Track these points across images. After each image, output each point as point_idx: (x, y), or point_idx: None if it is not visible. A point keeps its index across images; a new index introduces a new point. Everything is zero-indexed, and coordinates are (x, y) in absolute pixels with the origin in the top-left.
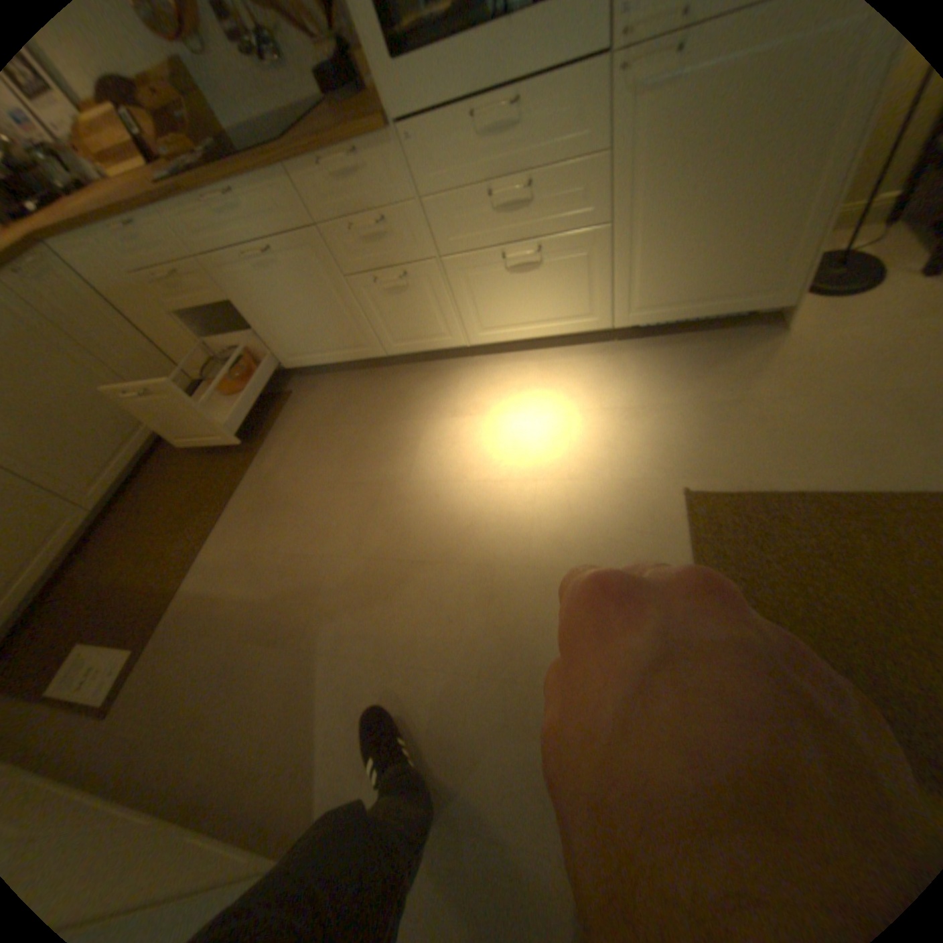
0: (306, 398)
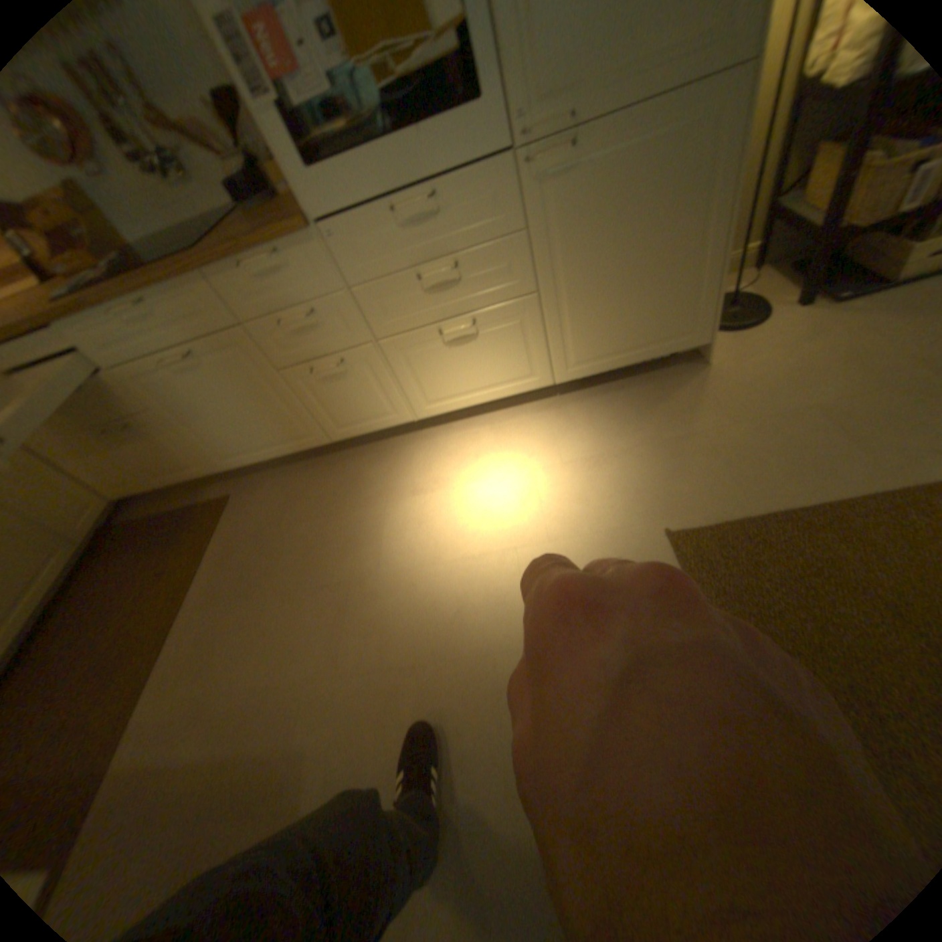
0: (245, 504)
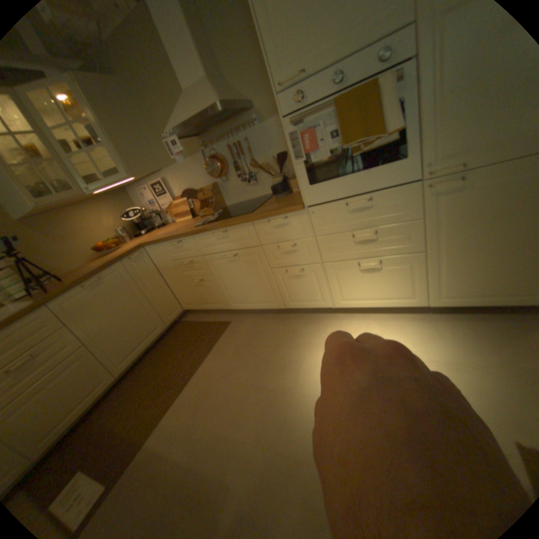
0: (237, 326)
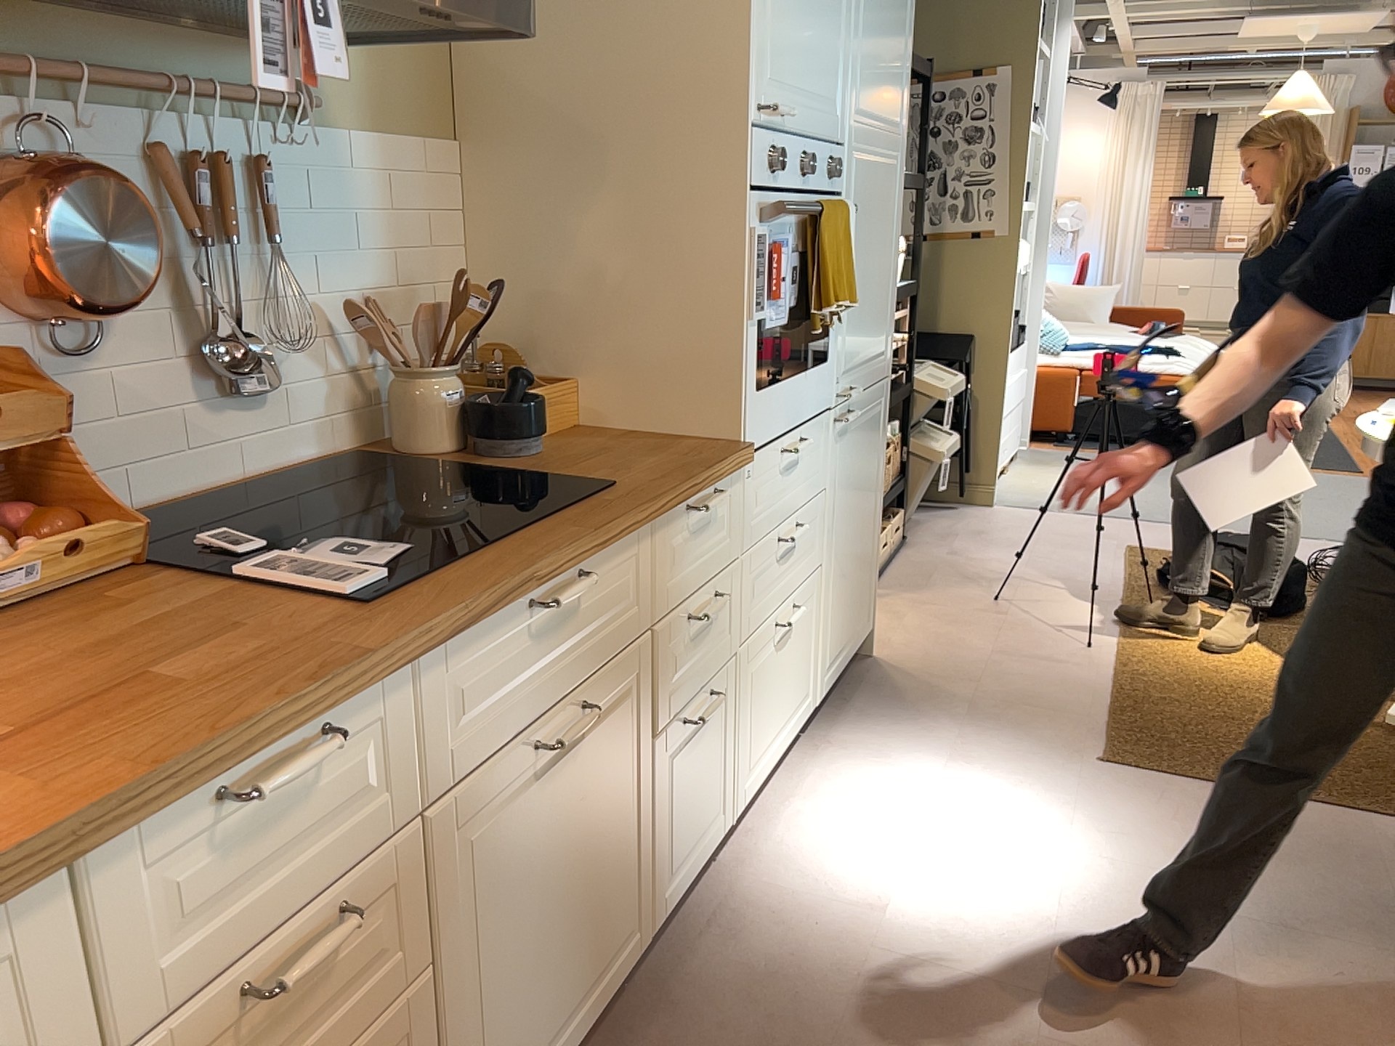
0: None
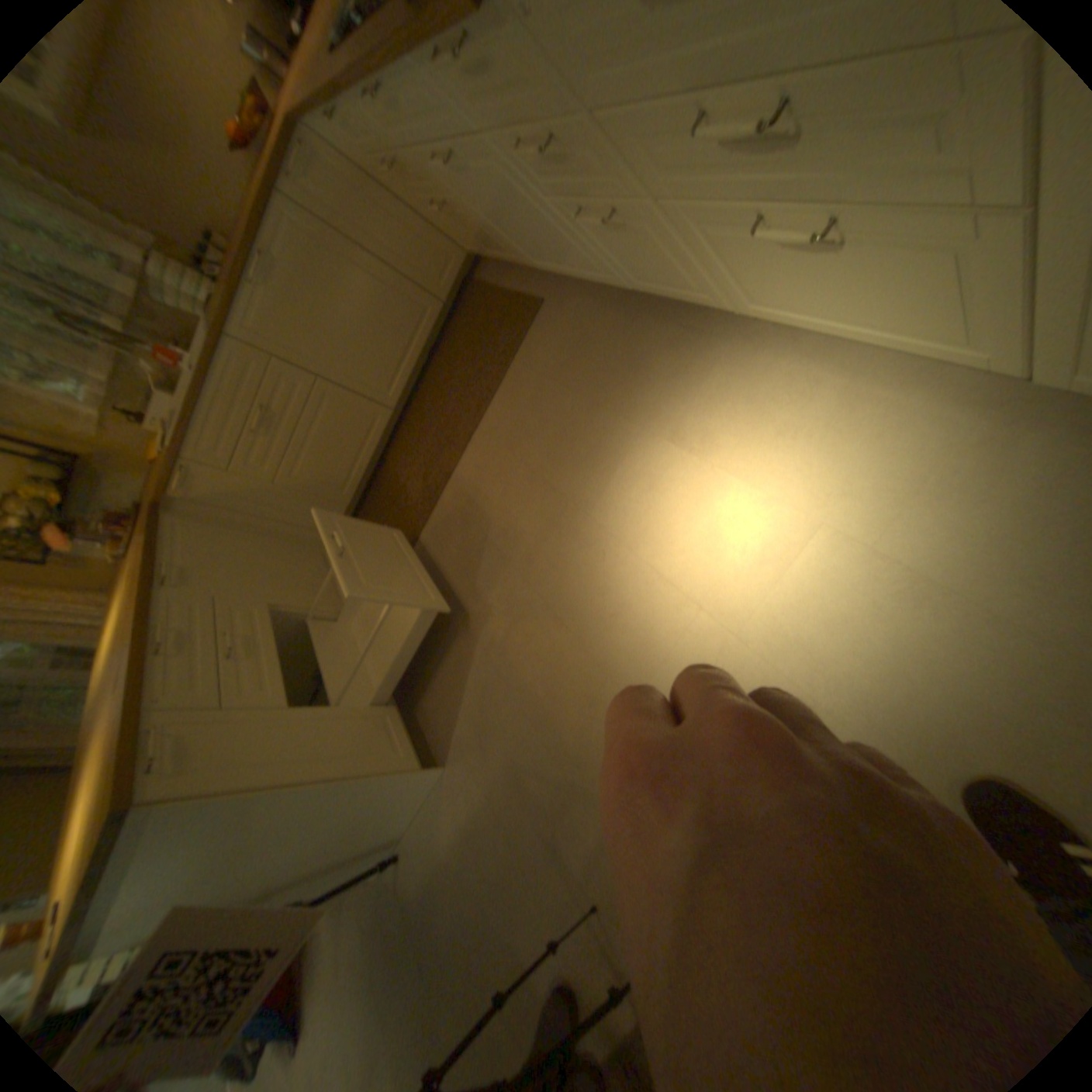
0: (552, 316)
